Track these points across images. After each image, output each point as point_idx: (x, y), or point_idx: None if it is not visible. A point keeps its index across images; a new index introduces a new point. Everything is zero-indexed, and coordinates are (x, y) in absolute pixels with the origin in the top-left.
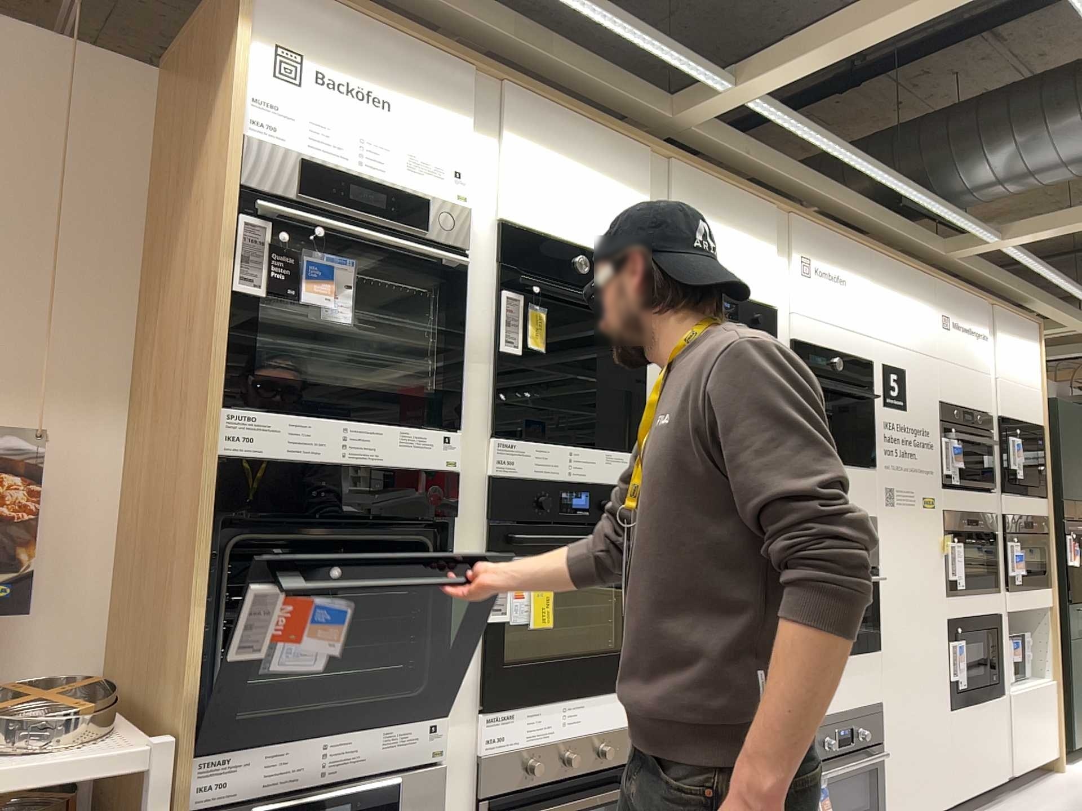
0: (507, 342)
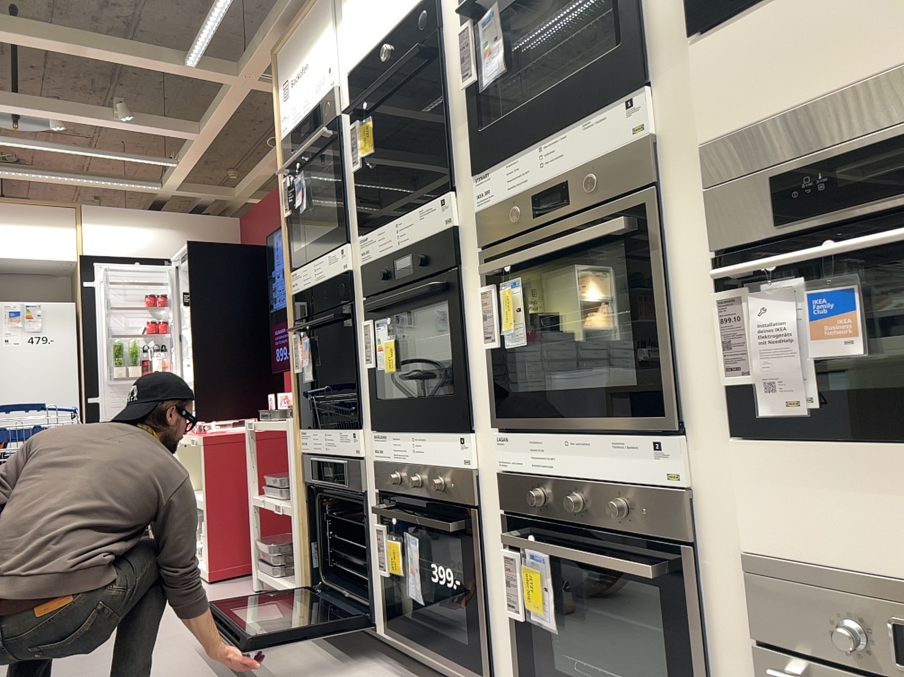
0: (351, 164)
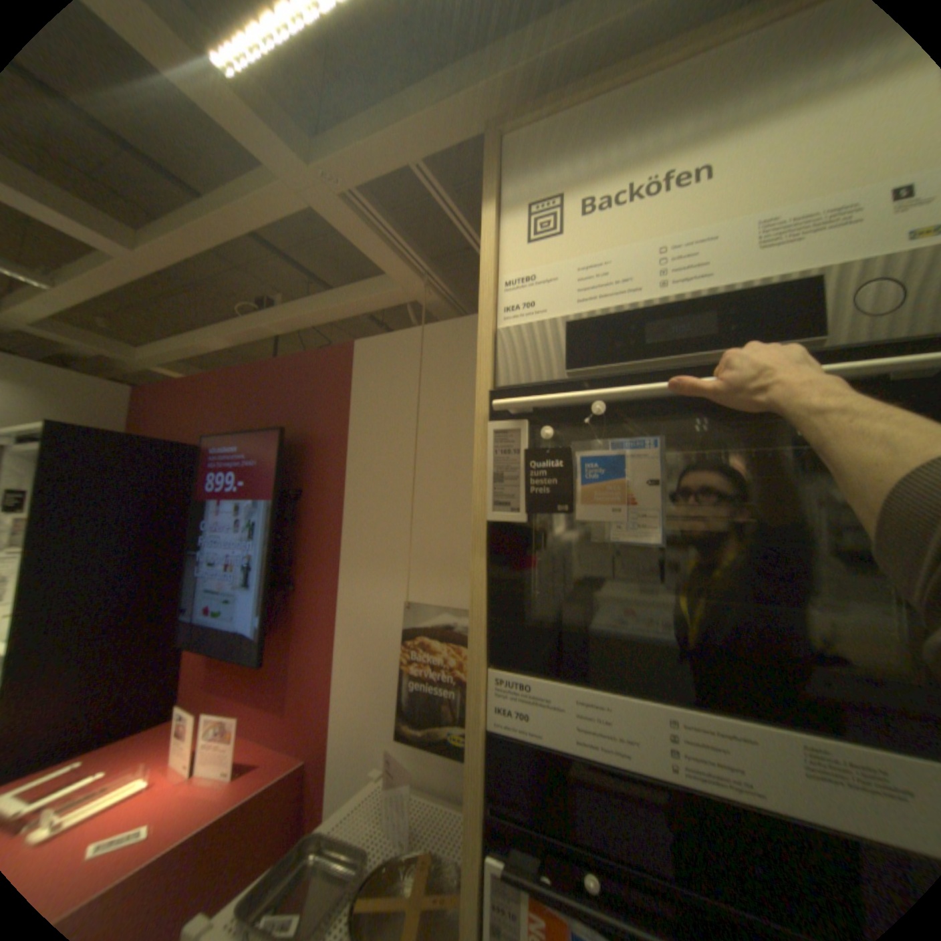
0: None
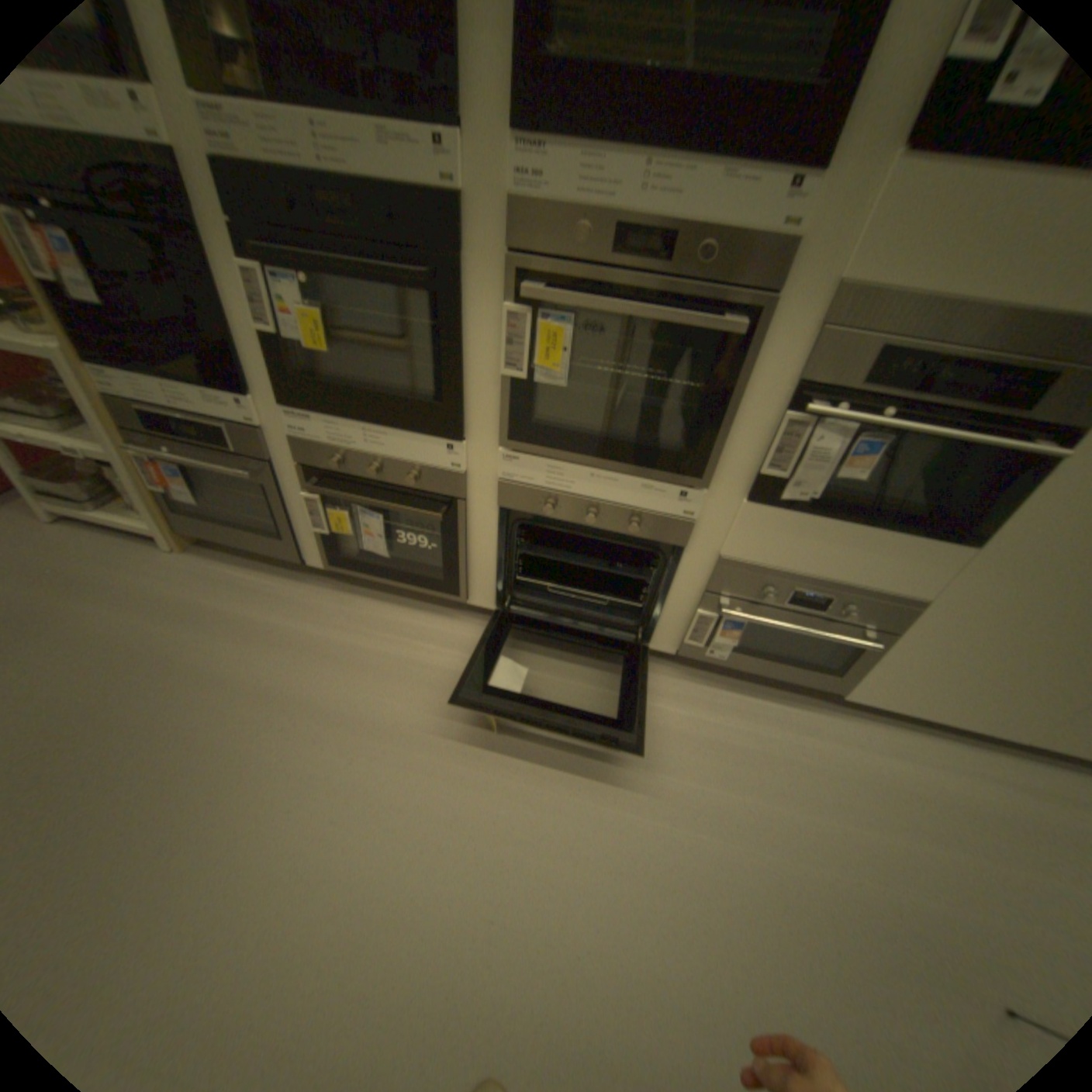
0: None
